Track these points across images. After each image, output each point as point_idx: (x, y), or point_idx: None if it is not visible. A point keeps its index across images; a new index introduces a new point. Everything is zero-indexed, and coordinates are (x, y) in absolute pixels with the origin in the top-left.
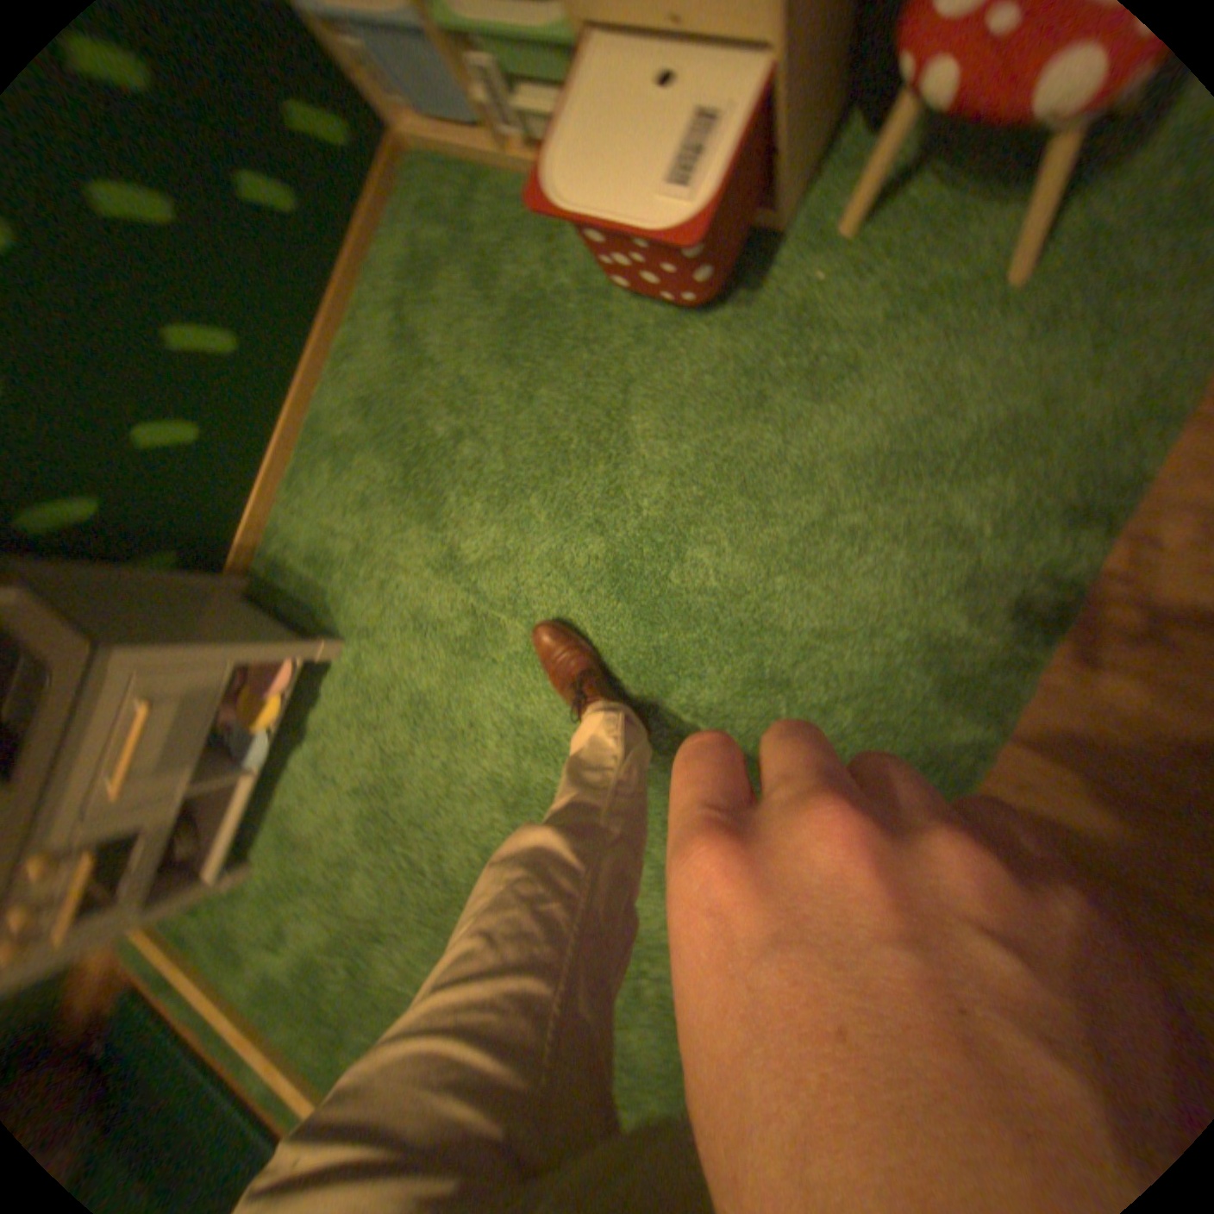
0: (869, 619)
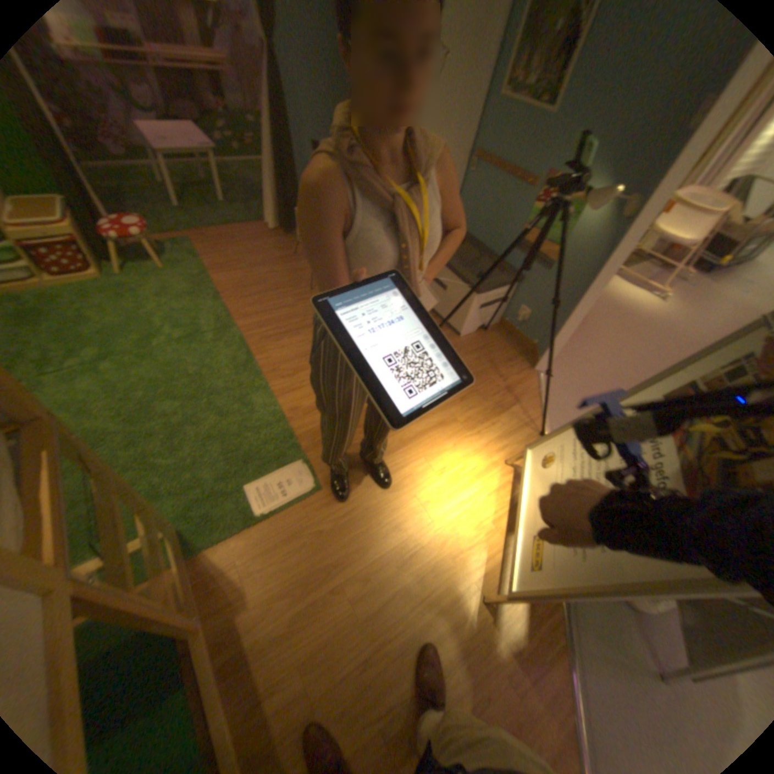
0: (183, 310)
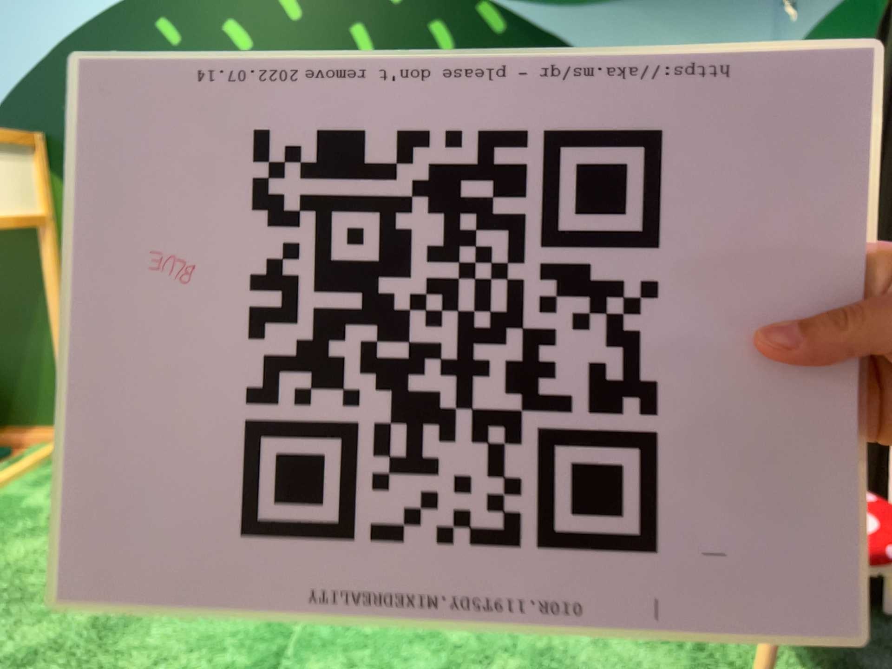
0: None
